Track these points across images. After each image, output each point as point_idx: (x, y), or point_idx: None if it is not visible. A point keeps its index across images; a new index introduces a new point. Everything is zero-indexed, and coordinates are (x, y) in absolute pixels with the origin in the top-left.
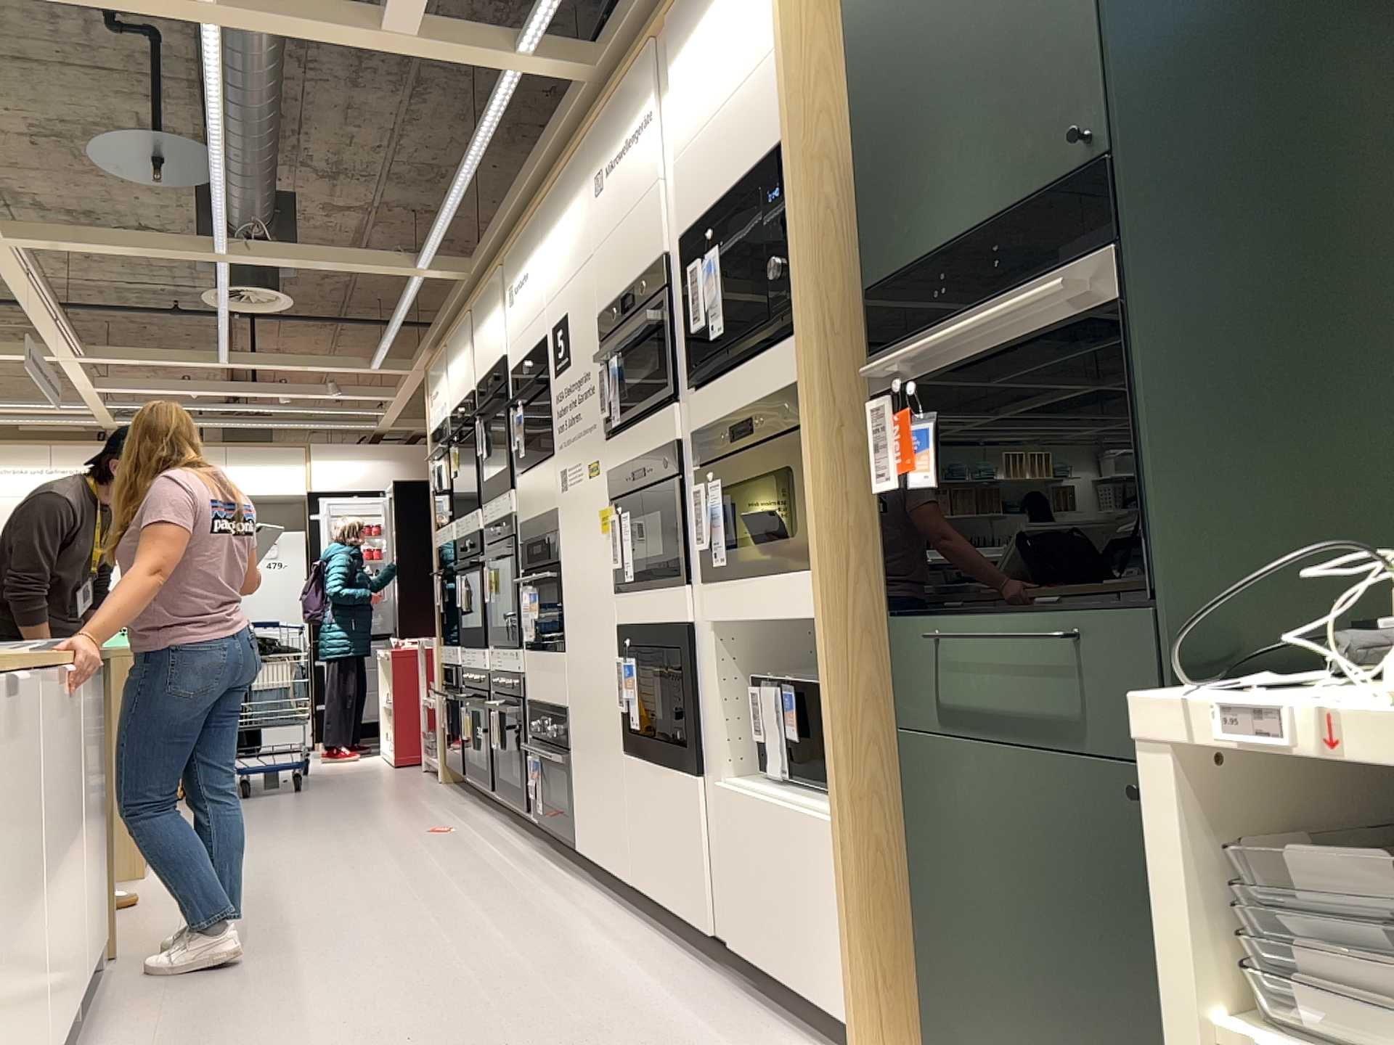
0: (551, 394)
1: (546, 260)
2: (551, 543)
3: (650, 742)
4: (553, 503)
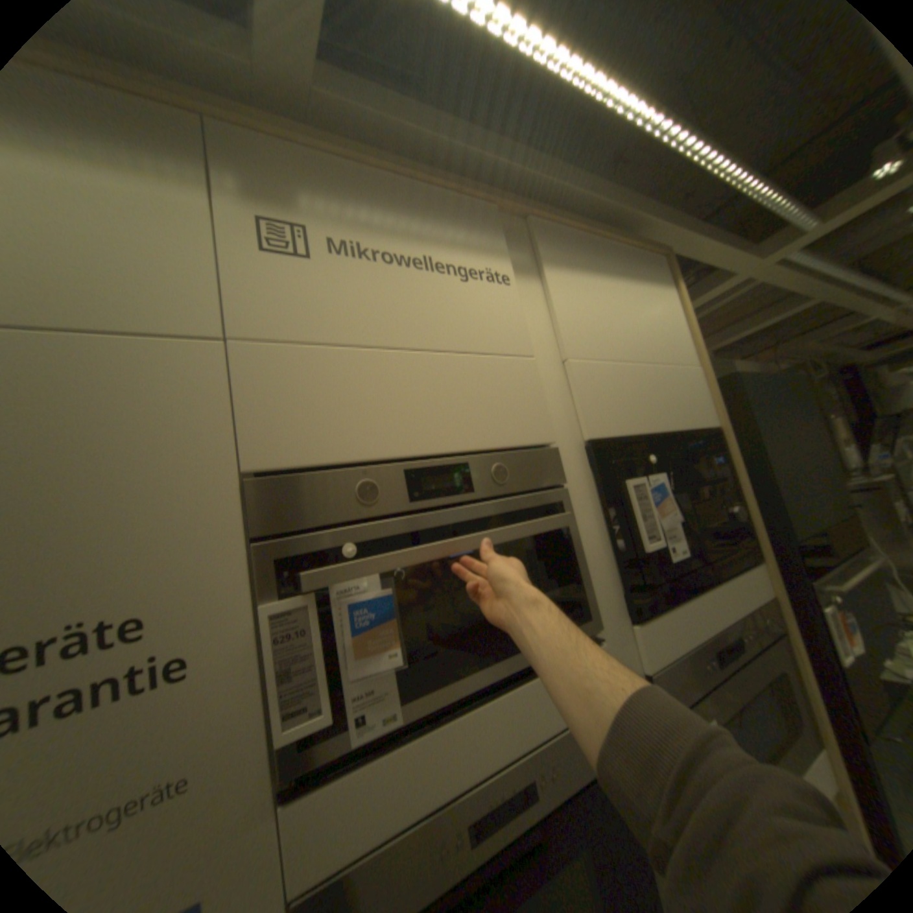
0: None
1: None
2: None
3: None
4: None
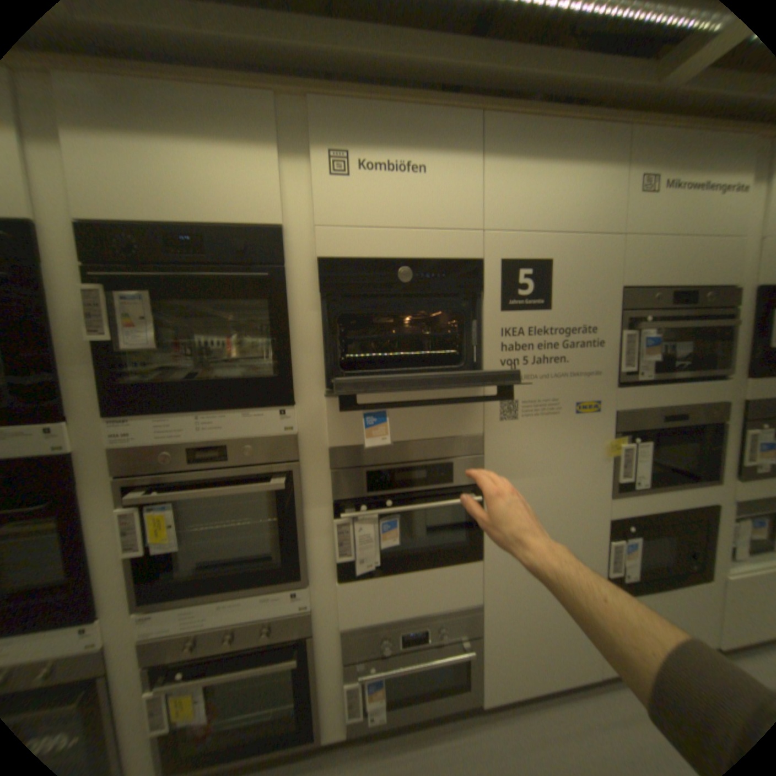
0: (488, 324)
1: (497, 181)
2: (464, 467)
3: (650, 583)
4: (475, 429)
